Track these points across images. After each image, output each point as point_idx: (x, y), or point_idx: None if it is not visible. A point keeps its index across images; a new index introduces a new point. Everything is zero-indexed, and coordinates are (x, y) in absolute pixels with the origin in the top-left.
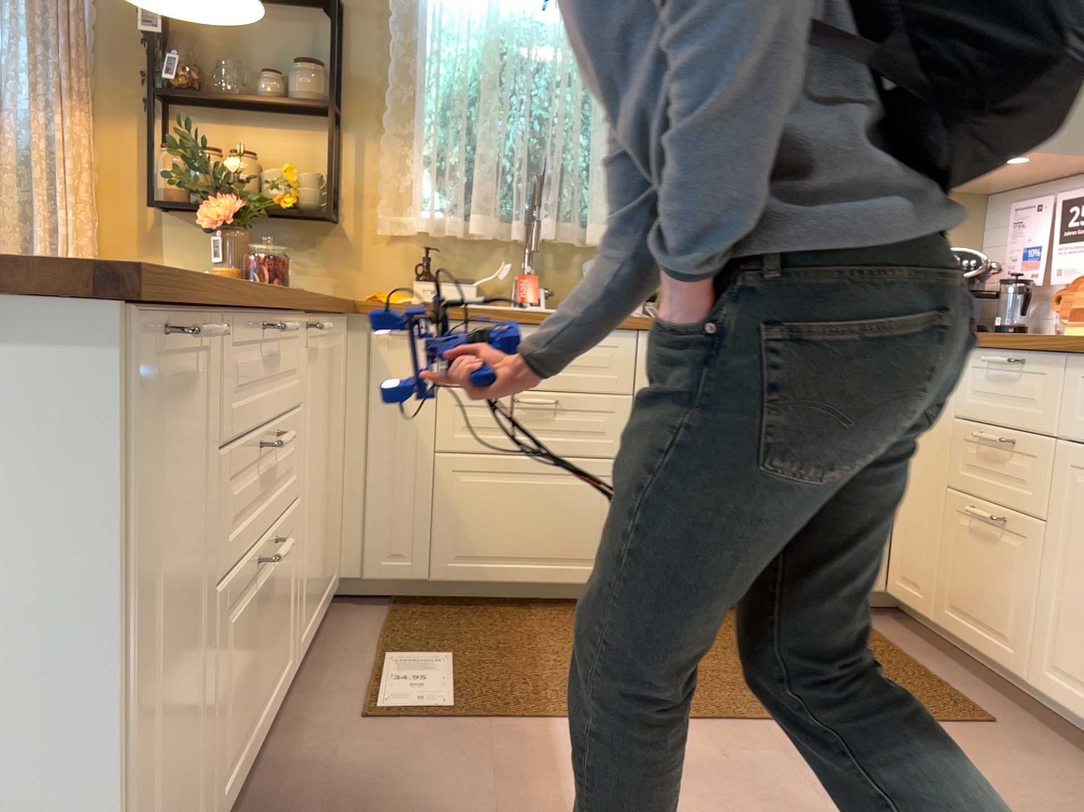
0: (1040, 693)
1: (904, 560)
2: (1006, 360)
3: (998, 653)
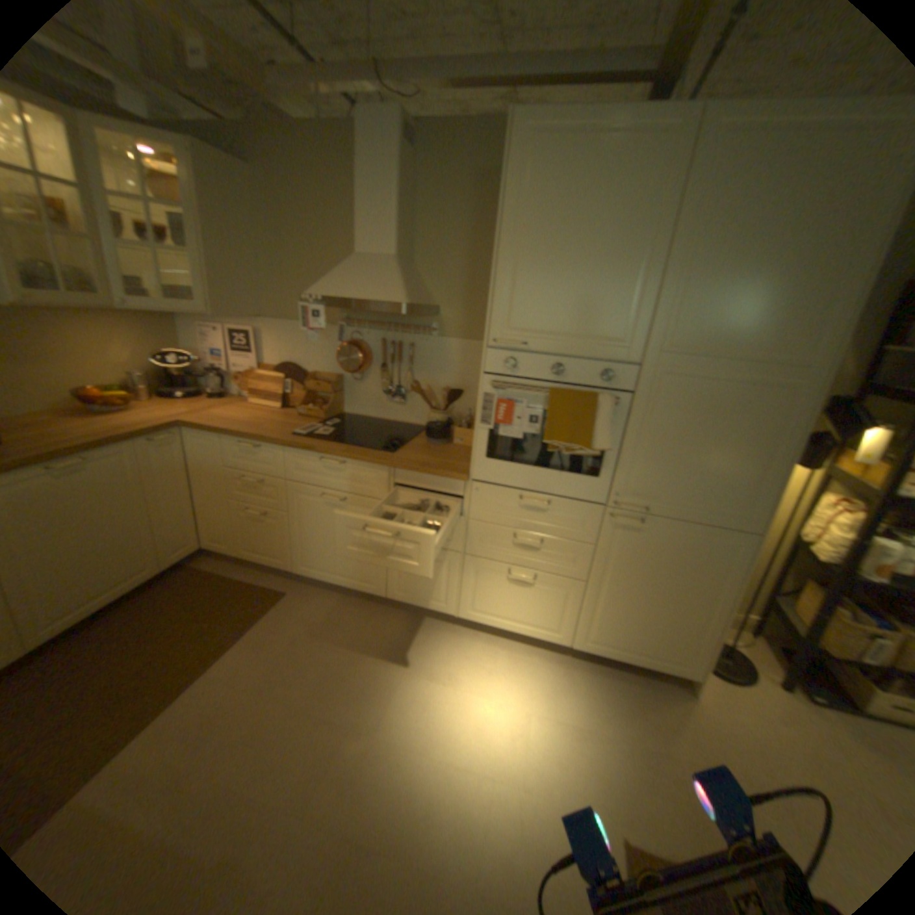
0: (295, 574)
1: (205, 534)
2: (249, 446)
3: (272, 564)
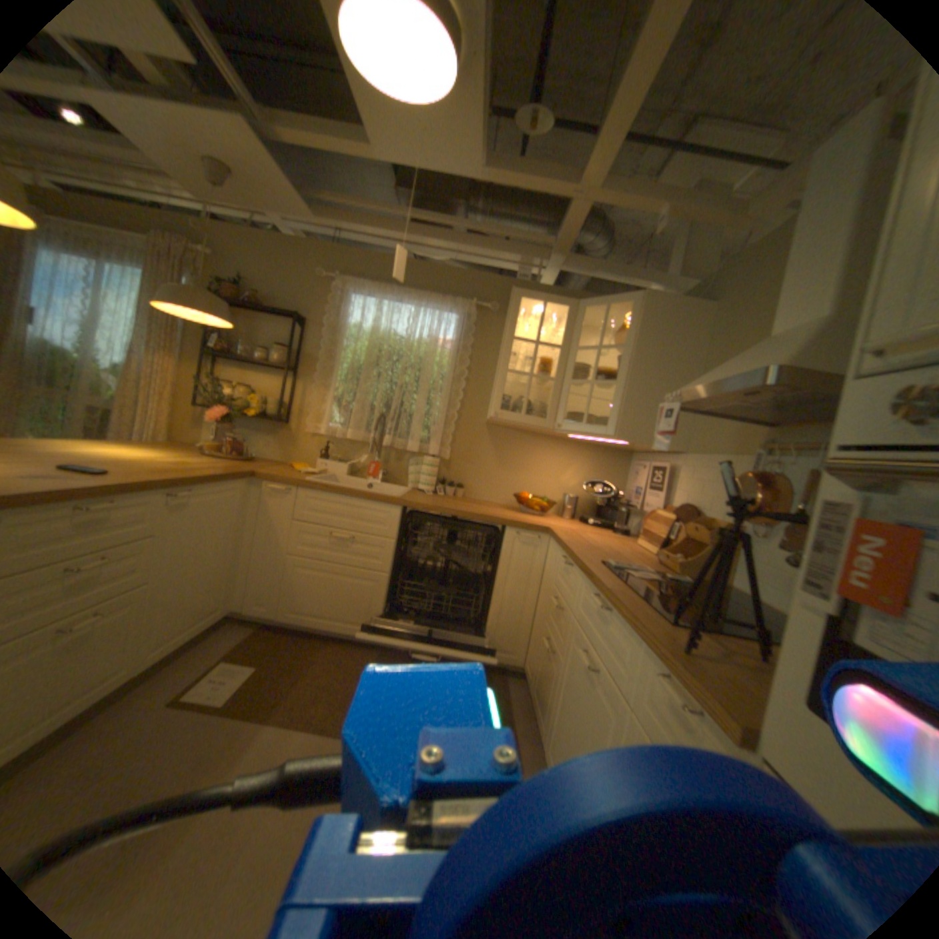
0: (546, 763)
1: (530, 655)
2: (564, 562)
3: (540, 729)
